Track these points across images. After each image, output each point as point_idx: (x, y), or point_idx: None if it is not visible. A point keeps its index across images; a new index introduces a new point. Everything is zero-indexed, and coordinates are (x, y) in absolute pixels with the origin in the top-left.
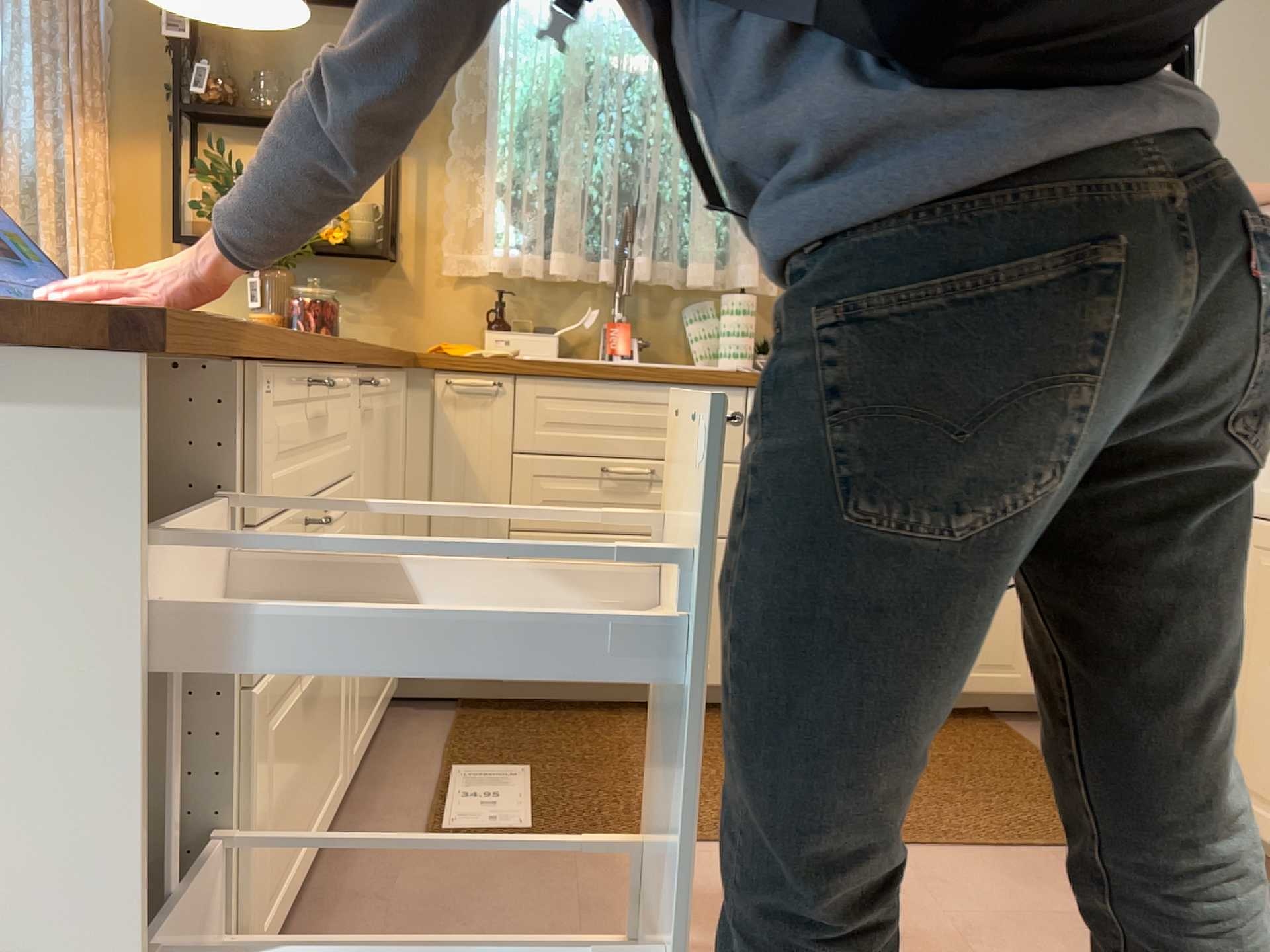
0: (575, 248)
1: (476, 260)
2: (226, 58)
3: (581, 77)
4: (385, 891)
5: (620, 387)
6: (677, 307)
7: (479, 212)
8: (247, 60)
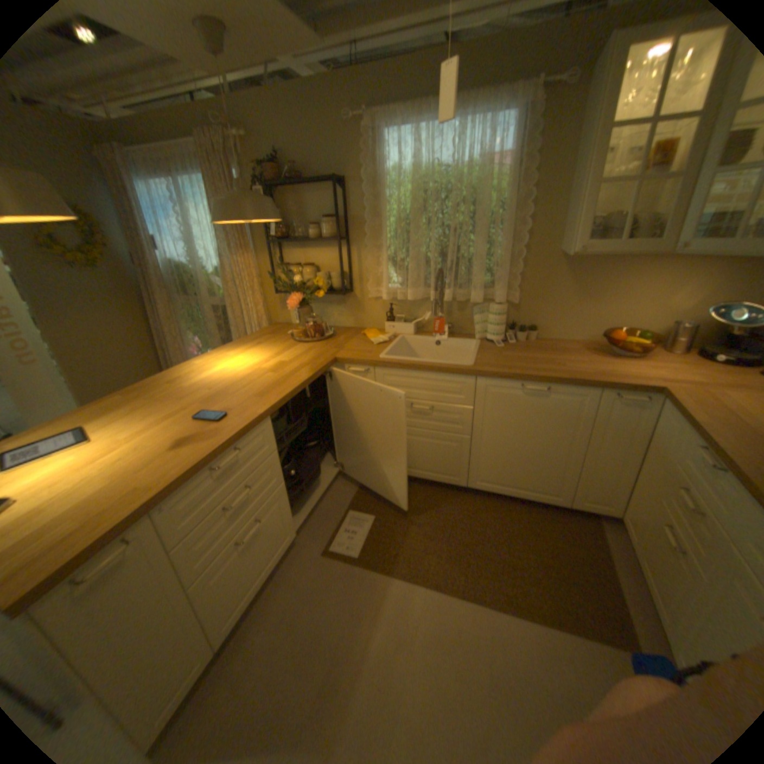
0: (419, 287)
1: (382, 291)
2: (284, 213)
3: (419, 203)
4: (300, 580)
5: (418, 373)
6: (470, 307)
7: (381, 270)
8: (291, 213)
